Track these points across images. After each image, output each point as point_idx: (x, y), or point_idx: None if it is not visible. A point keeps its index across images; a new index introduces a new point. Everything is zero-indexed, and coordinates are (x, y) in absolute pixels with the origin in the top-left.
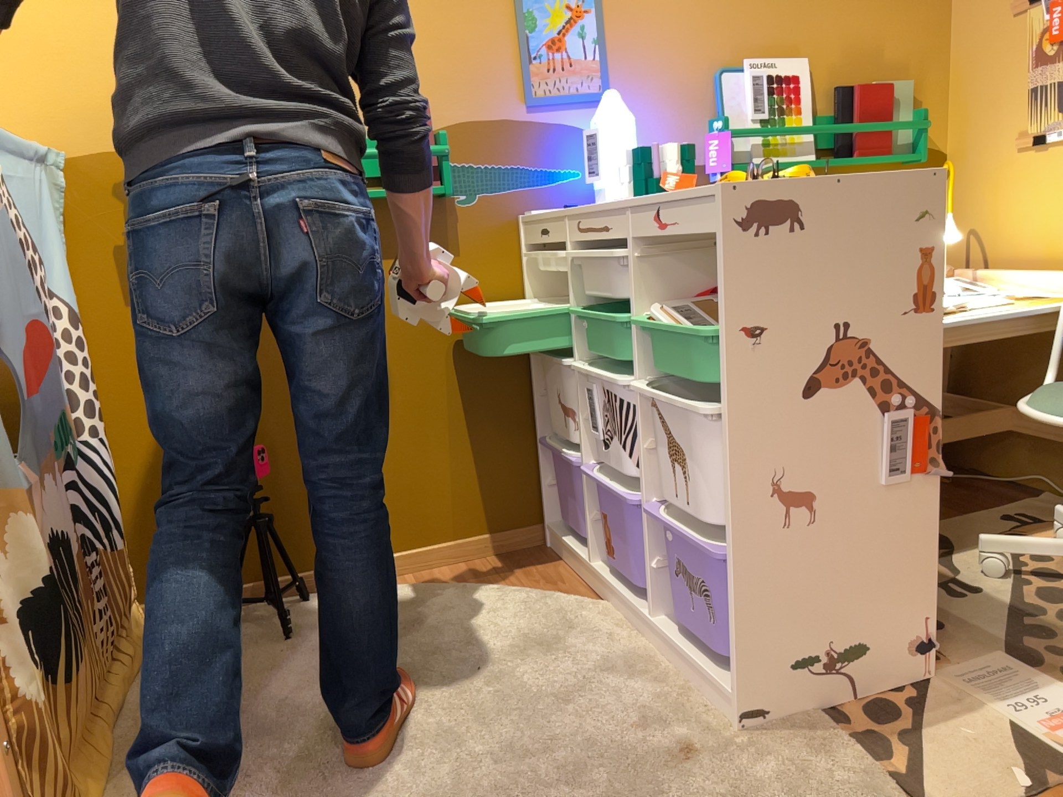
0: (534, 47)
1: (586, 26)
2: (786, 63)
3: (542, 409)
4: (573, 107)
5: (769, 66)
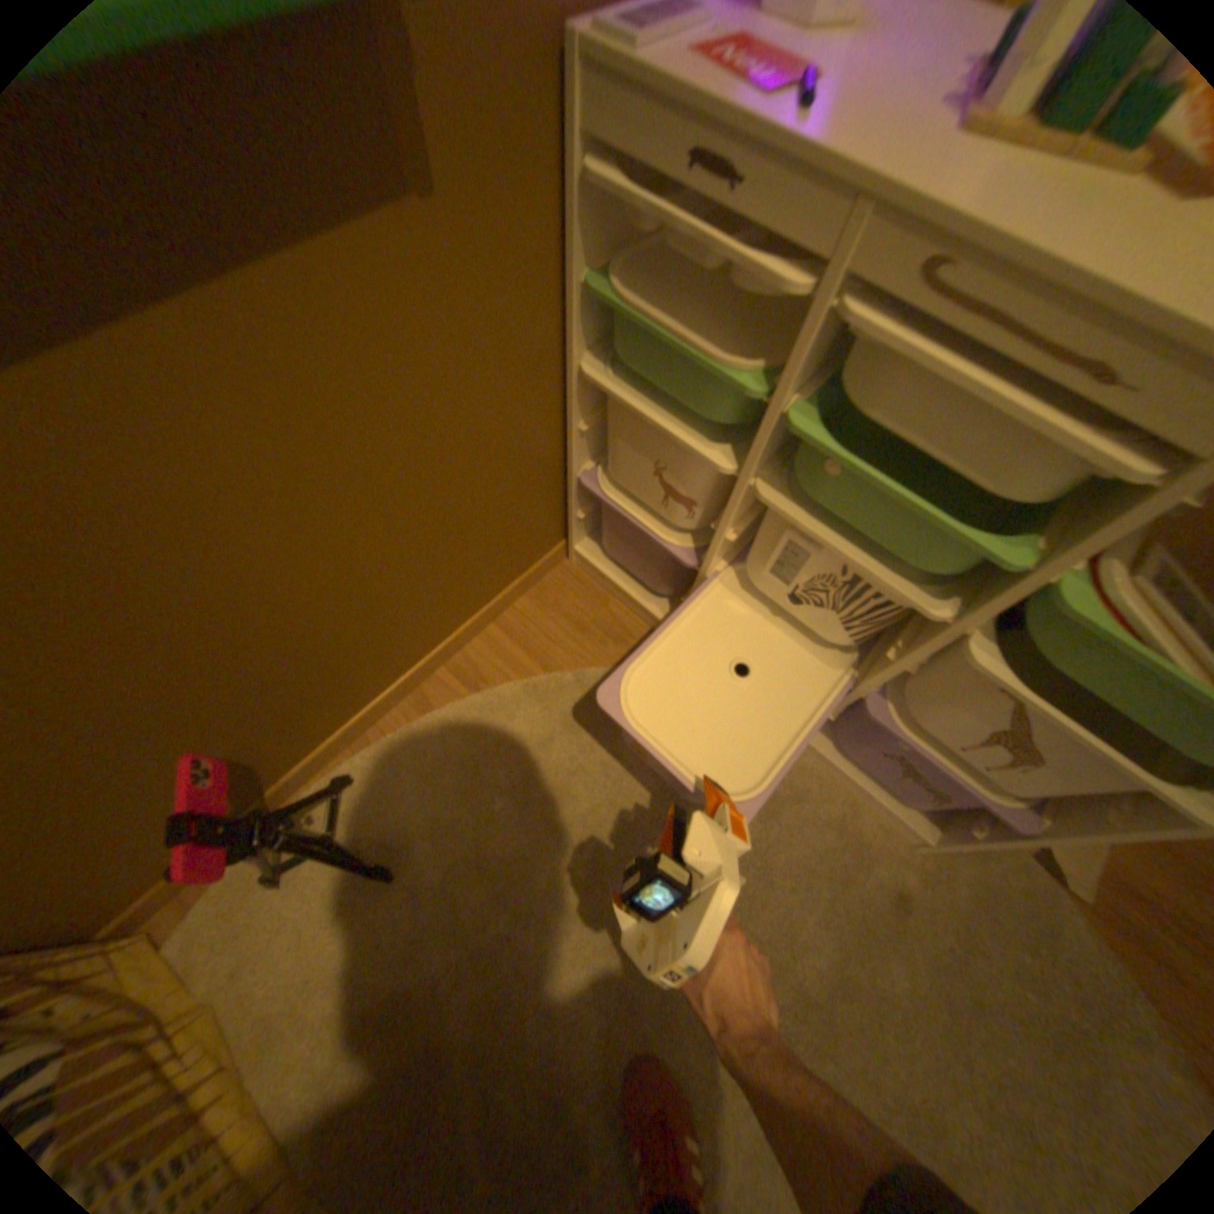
0: None
1: None
2: None
3: (581, 441)
4: None
5: None
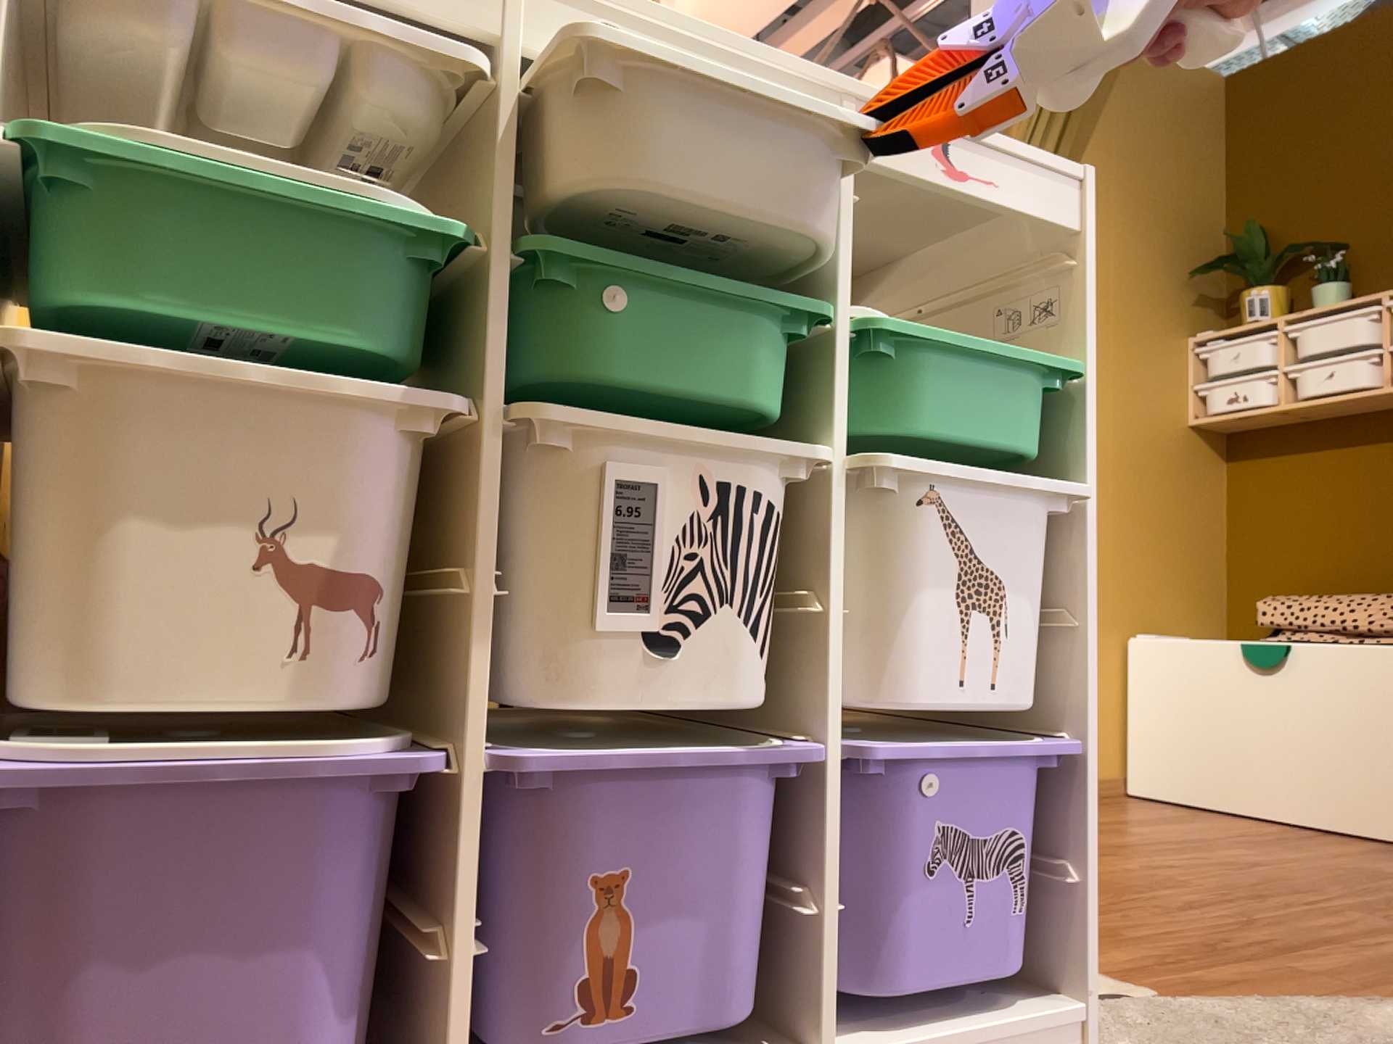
0: None
1: None
2: None
3: None
4: None
5: None
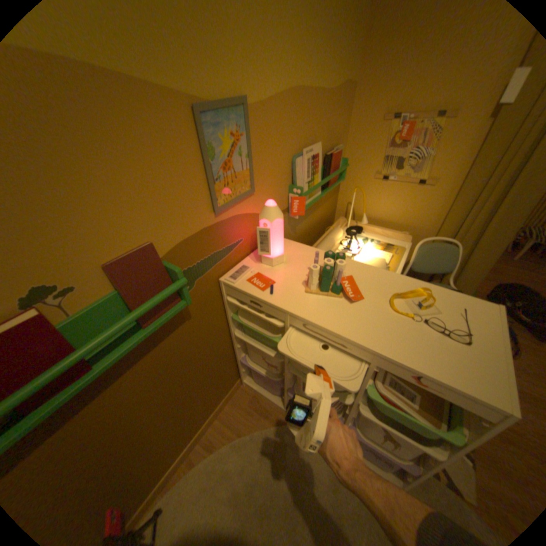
0: (215, 170)
1: (242, 145)
2: (315, 146)
3: (239, 349)
4: (238, 203)
5: (312, 150)
